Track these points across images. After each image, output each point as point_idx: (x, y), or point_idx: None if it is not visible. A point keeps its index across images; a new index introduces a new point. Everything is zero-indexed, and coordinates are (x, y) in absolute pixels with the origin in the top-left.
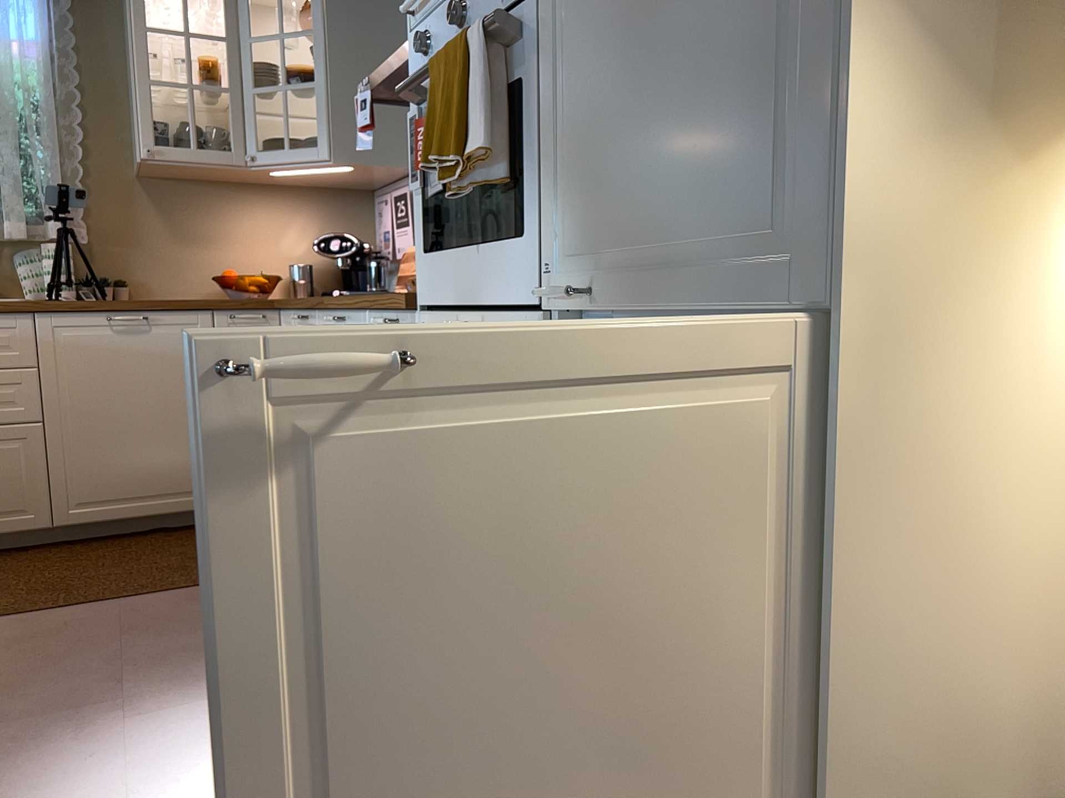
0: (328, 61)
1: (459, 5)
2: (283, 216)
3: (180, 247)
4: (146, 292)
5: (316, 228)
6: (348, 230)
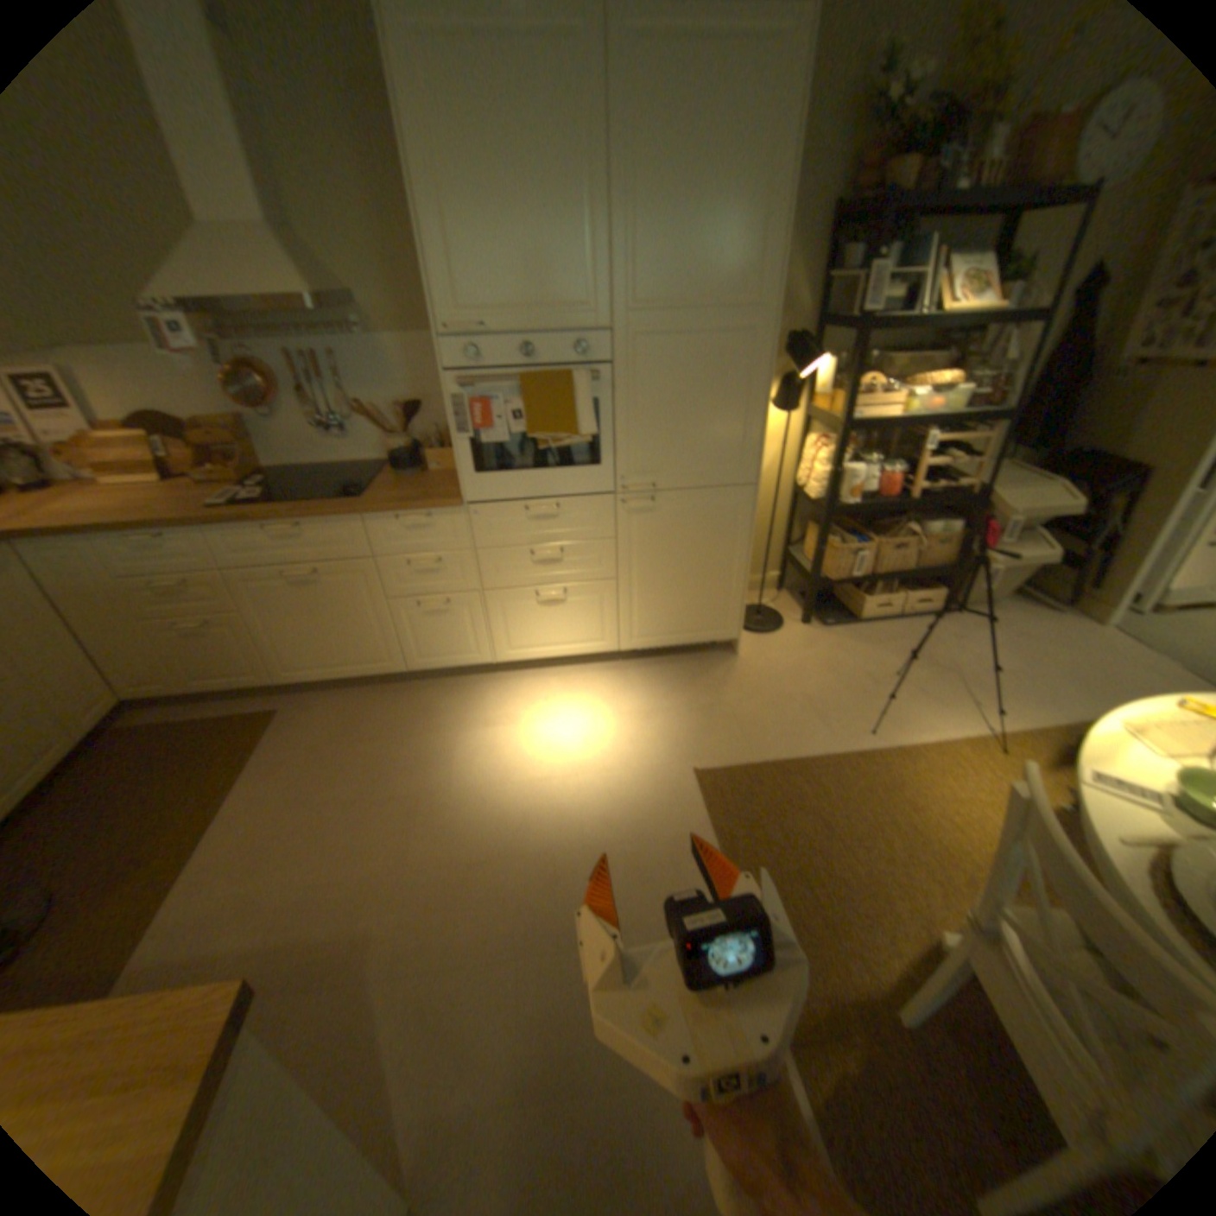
0: None
1: (532, 351)
2: None
3: None
4: None
5: None
6: None
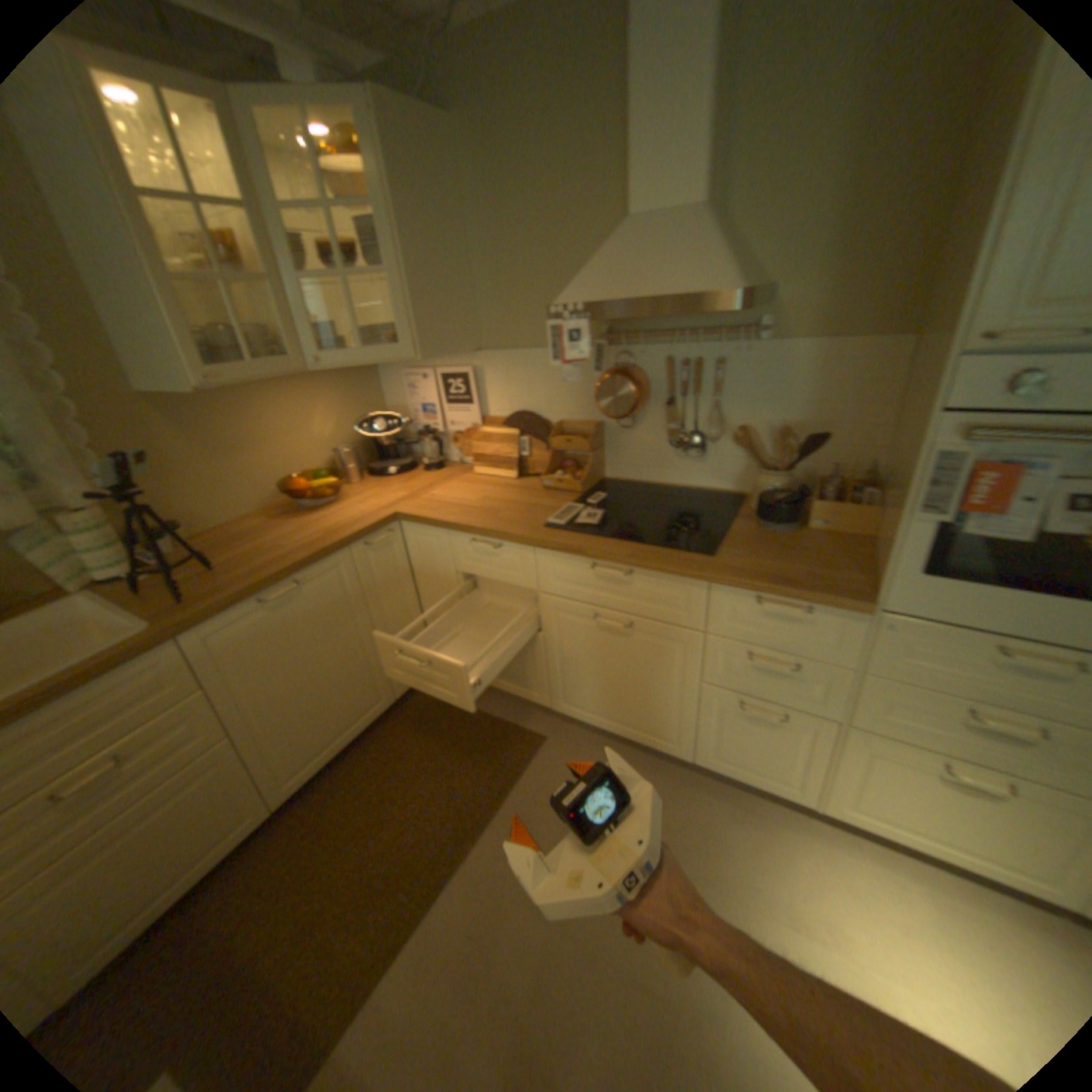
0: (399, 243)
1: None
2: (310, 403)
3: (220, 464)
4: (201, 524)
5: (340, 407)
6: (366, 400)
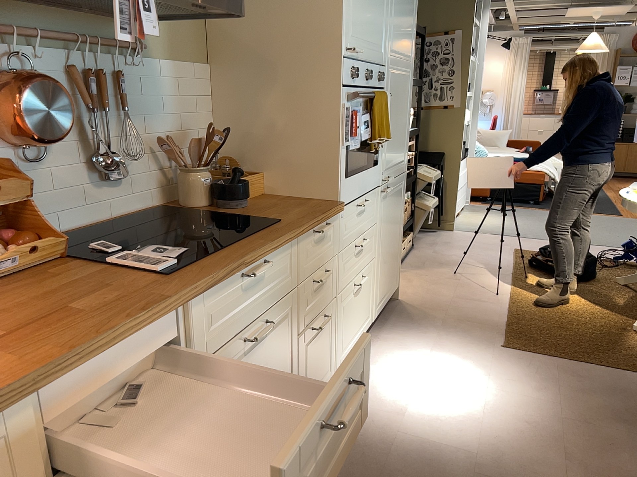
0: None
1: (373, 74)
2: None
3: None
4: None
5: None
6: None
